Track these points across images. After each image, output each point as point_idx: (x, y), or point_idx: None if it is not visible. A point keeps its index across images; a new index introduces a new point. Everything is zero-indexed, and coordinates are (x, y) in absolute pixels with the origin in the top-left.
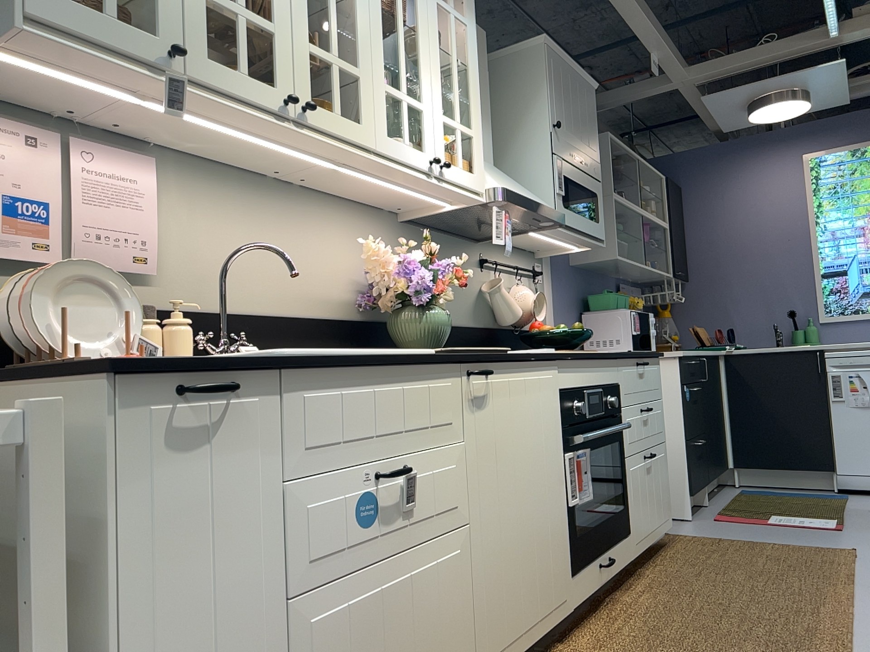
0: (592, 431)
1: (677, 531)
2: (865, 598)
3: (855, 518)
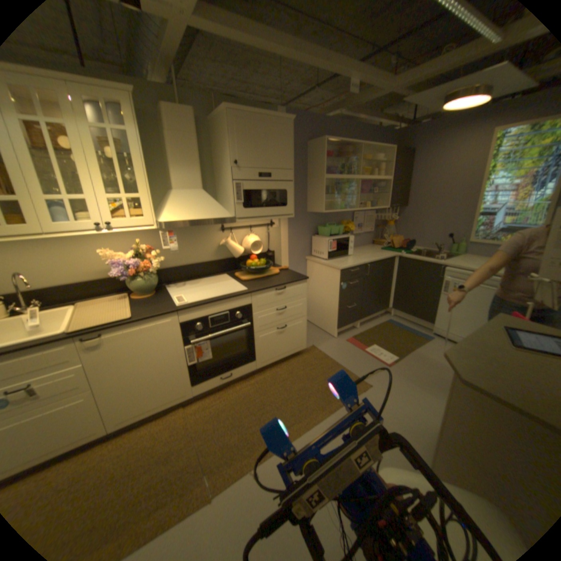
0: (214, 333)
1: (319, 346)
2: (324, 426)
3: (410, 360)
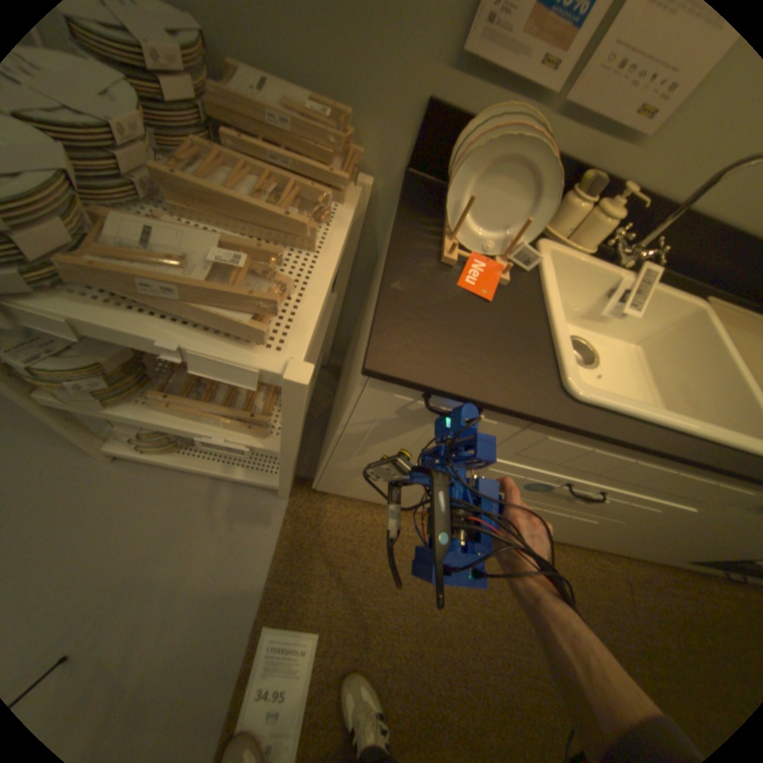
0: None
1: None
2: None
3: None
